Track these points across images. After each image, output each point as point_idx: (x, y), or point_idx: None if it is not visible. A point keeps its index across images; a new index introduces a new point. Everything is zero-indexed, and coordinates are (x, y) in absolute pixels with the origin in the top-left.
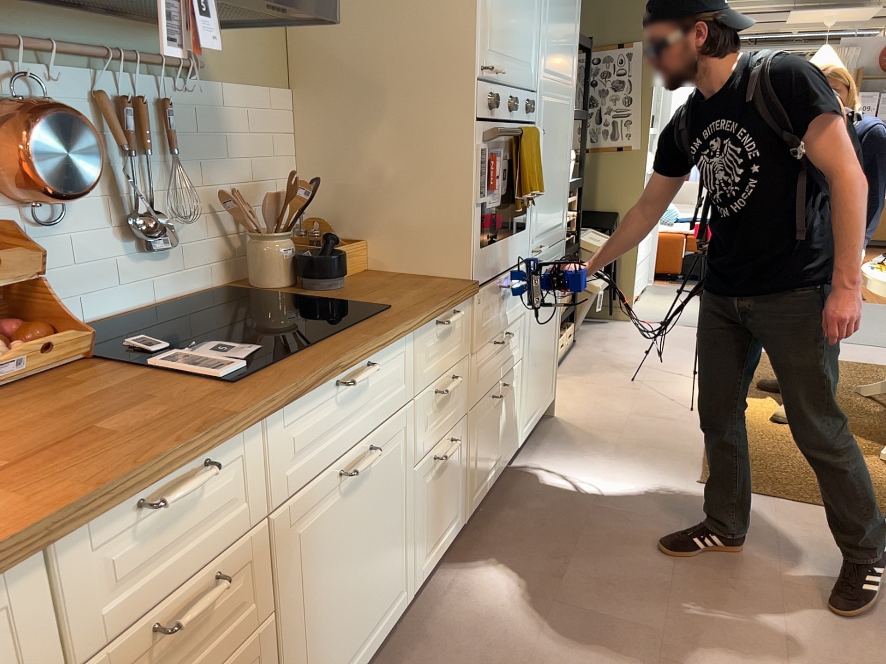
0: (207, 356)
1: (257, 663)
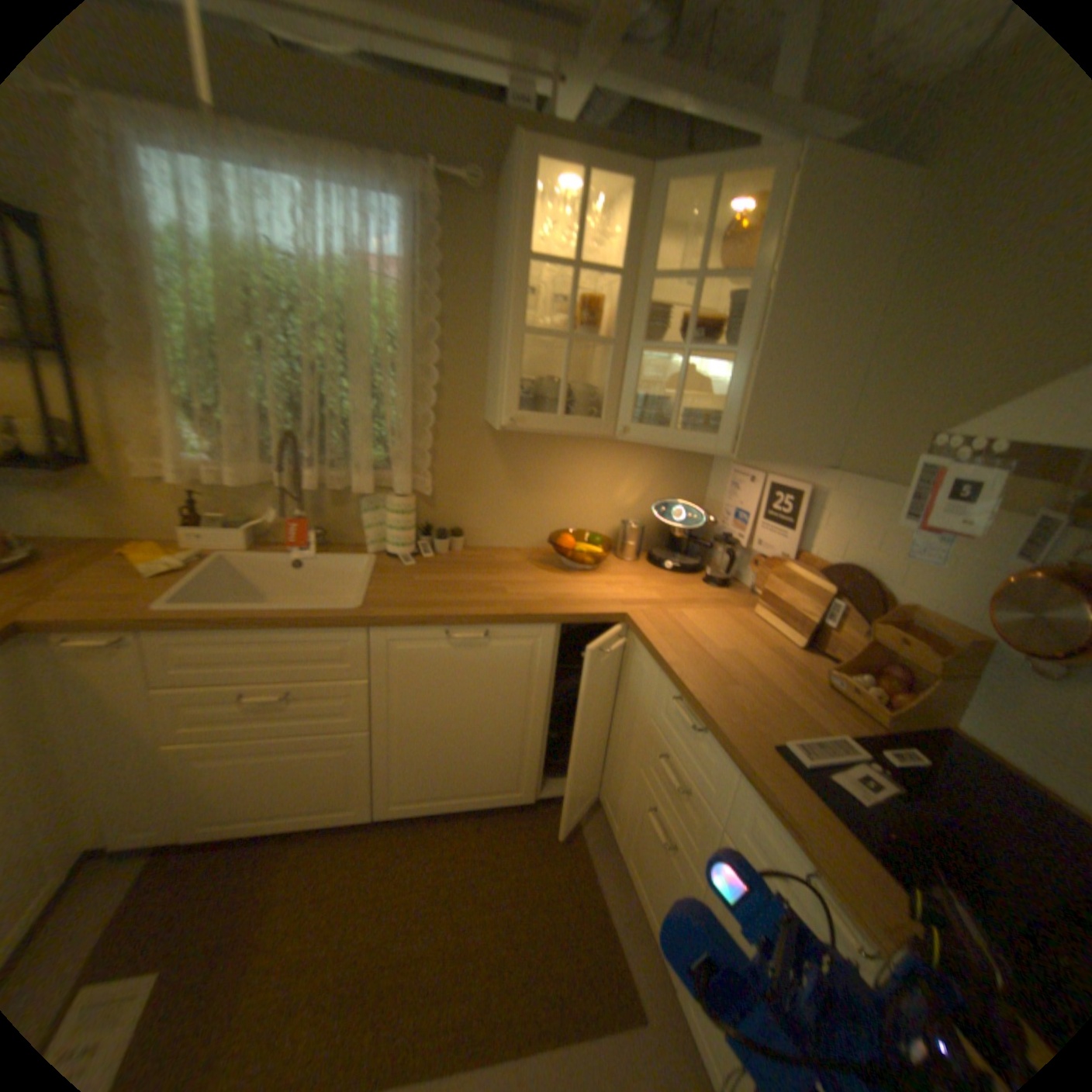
0: (844, 763)
1: (688, 889)
